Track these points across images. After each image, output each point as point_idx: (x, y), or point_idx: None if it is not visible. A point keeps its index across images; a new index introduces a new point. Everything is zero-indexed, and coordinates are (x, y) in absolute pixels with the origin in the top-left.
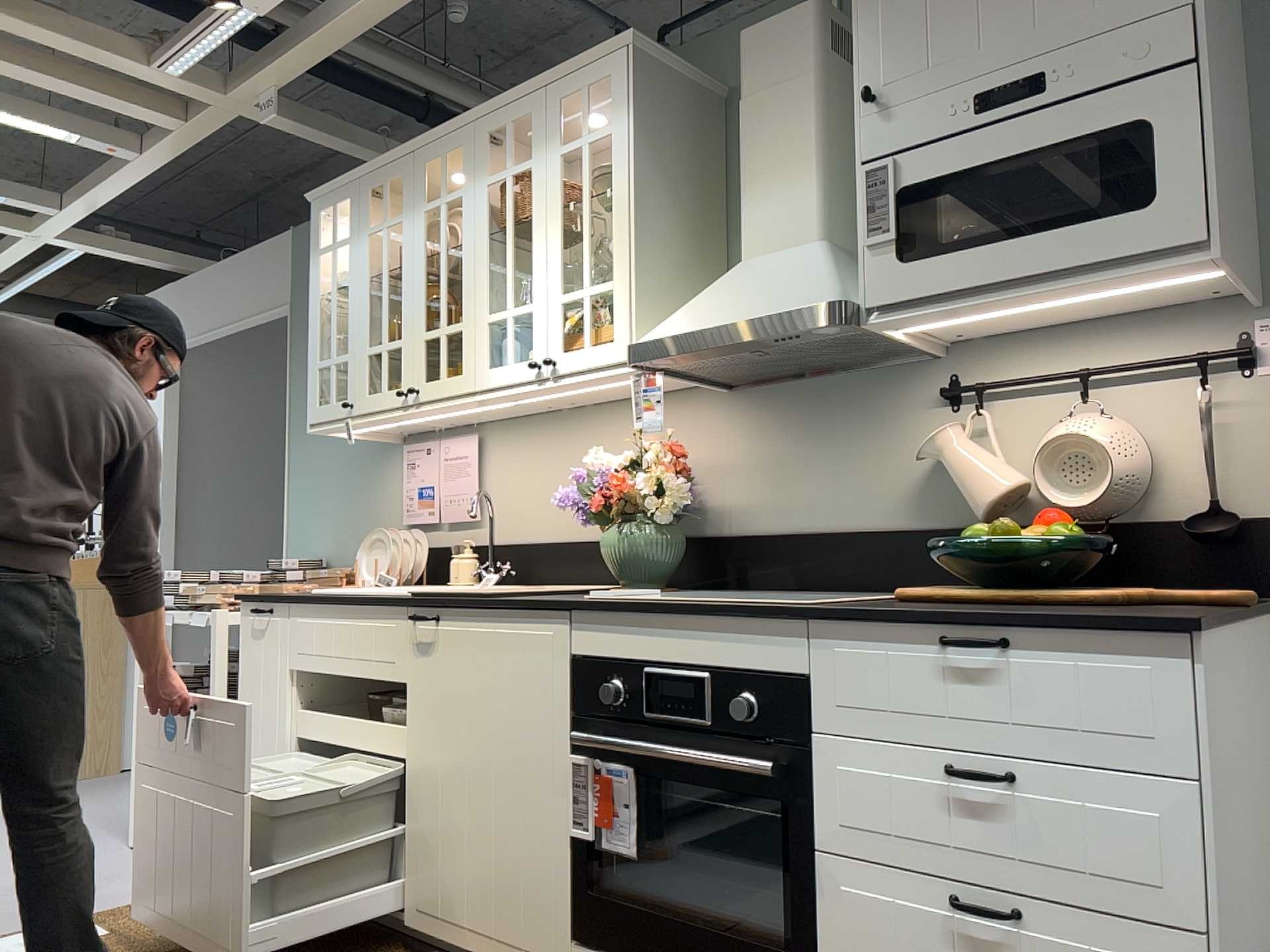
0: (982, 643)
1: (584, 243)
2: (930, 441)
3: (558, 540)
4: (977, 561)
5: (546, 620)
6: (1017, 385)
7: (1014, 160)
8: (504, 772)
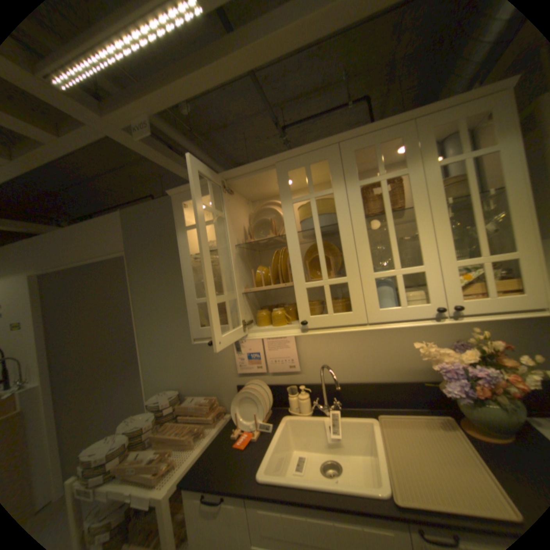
0: None
1: (481, 226)
2: None
3: (365, 382)
4: None
5: None
6: None
7: None
8: None
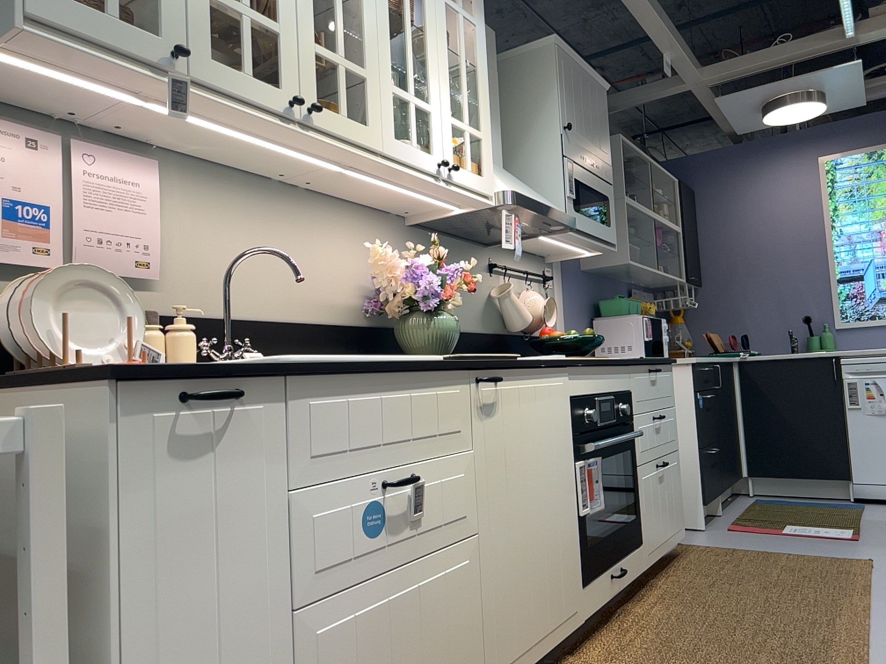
0: (661, 369)
1: (465, 91)
2: (487, 288)
3: (275, 319)
4: (572, 346)
5: (560, 373)
6: (512, 270)
7: (591, 189)
8: (548, 494)
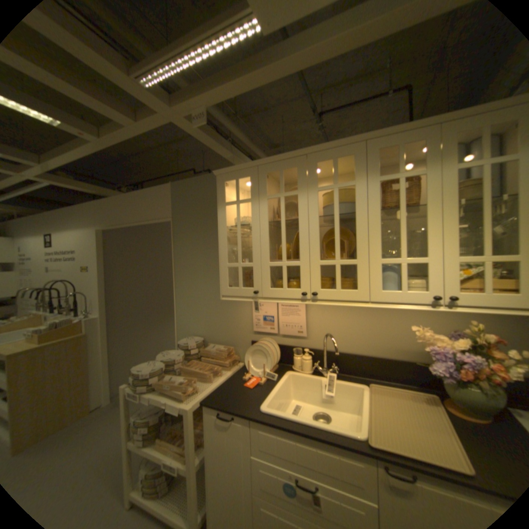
0: None
1: (487, 228)
2: None
3: (363, 355)
4: None
5: None
6: None
7: None
8: None
